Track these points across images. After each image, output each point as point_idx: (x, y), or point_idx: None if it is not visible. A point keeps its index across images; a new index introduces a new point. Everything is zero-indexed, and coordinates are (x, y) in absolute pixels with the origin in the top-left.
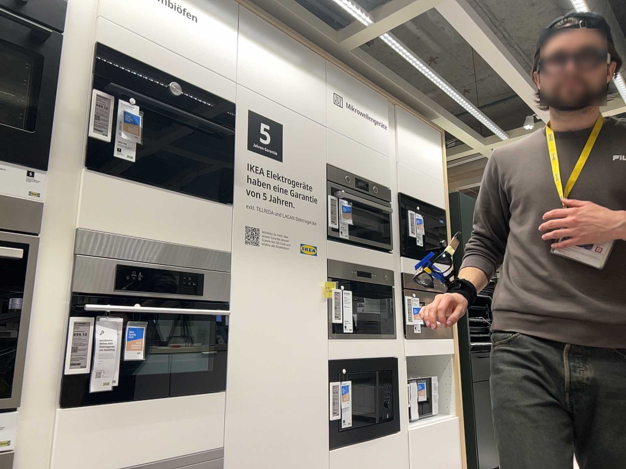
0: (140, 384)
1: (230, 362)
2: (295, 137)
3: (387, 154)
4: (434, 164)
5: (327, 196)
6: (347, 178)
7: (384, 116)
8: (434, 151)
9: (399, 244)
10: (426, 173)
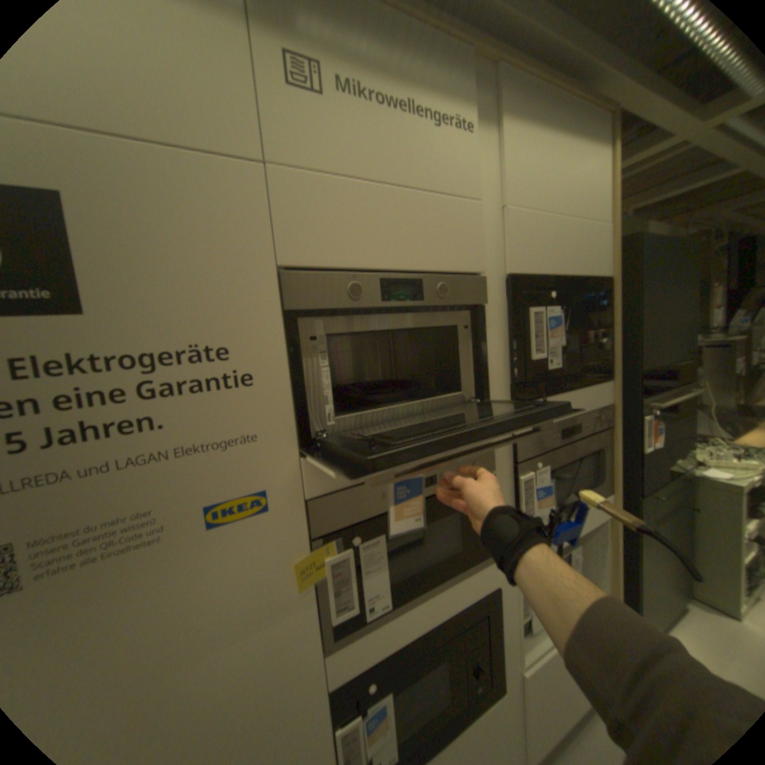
0: None
1: None
2: (128, 218)
3: (478, 191)
4: (598, 186)
5: (287, 355)
6: (352, 286)
7: (467, 92)
8: (598, 157)
9: (509, 380)
10: (577, 210)
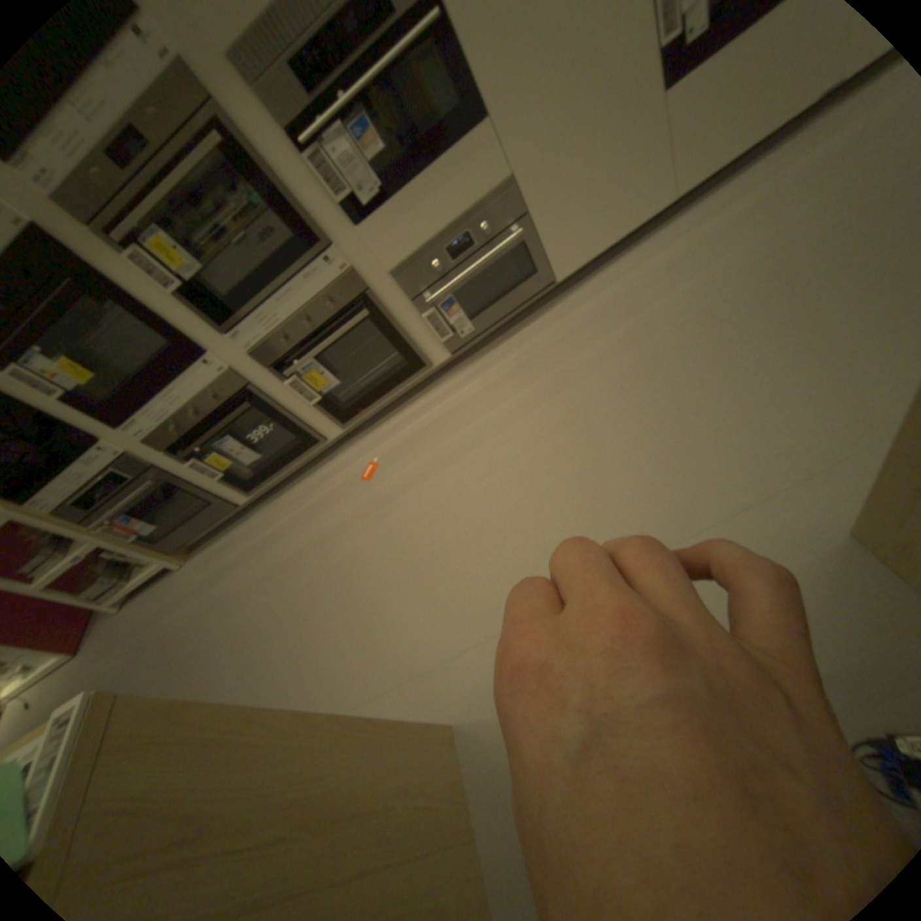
0: (400, 168)
1: (479, 75)
2: None
3: None
4: None
5: None
6: None
7: None
8: None
9: None
10: None
